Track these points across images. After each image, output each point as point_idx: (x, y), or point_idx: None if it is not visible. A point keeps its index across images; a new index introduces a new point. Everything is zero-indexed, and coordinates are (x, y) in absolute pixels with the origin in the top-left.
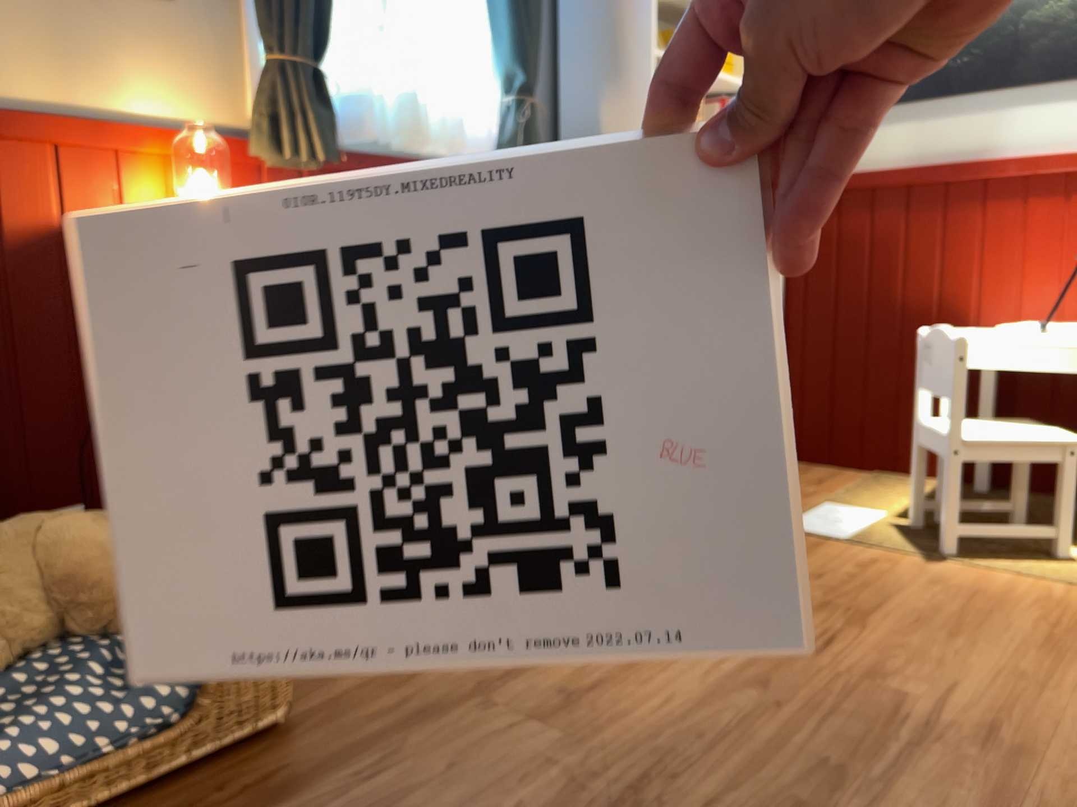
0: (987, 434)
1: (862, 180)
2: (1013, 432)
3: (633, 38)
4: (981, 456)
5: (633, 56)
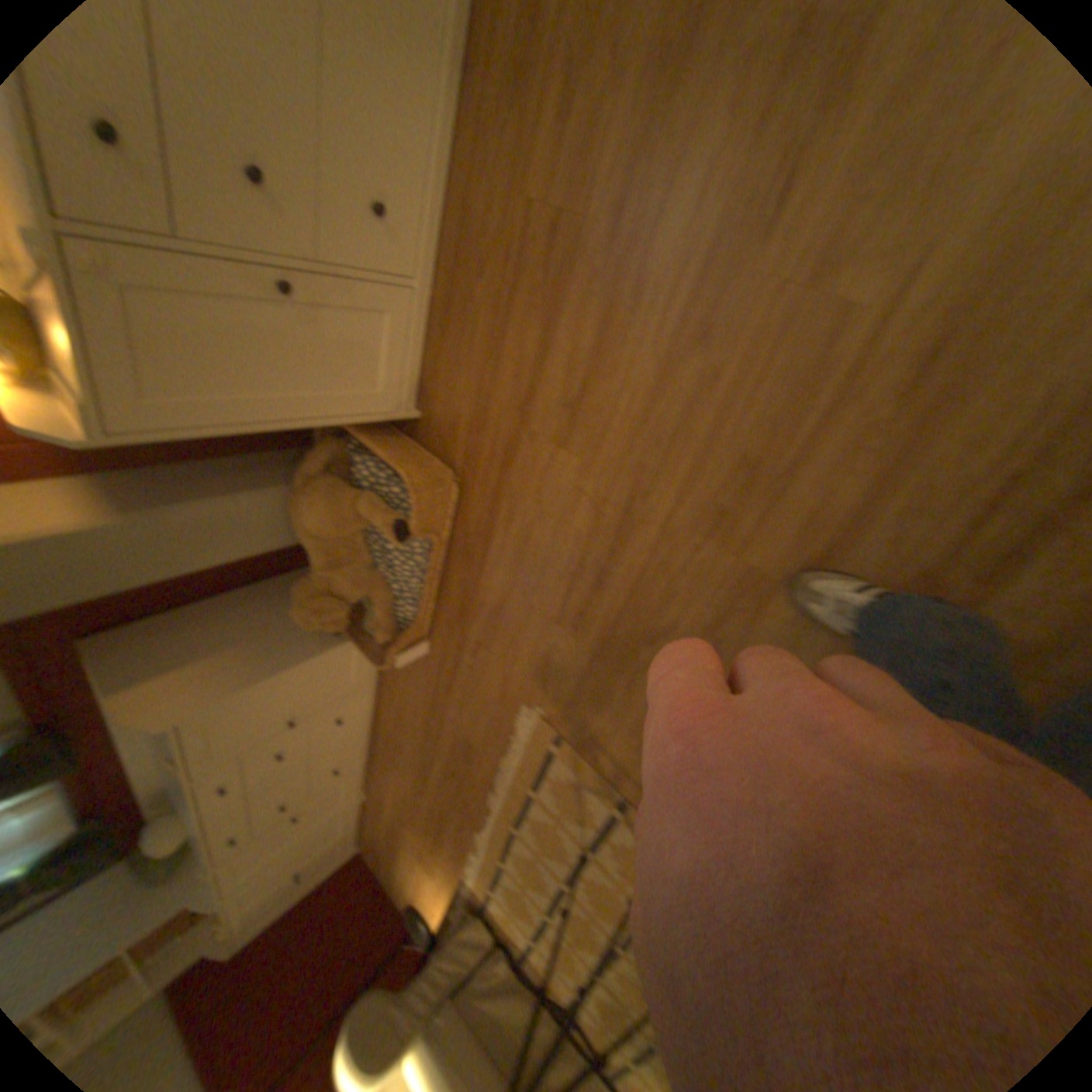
0: None
1: None
2: None
3: None
4: None
5: None
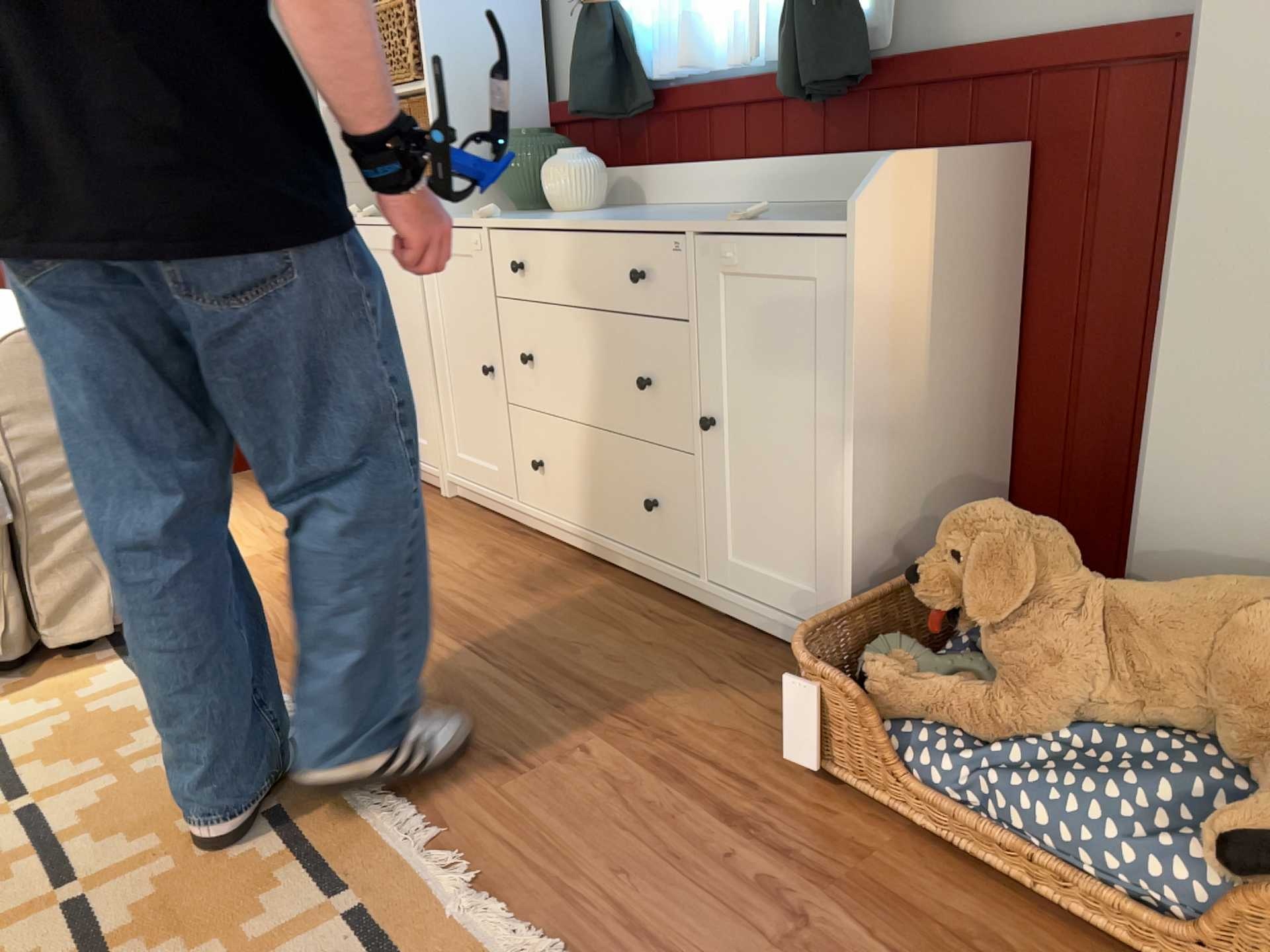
0: None
1: None
2: None
3: None
4: None
5: None
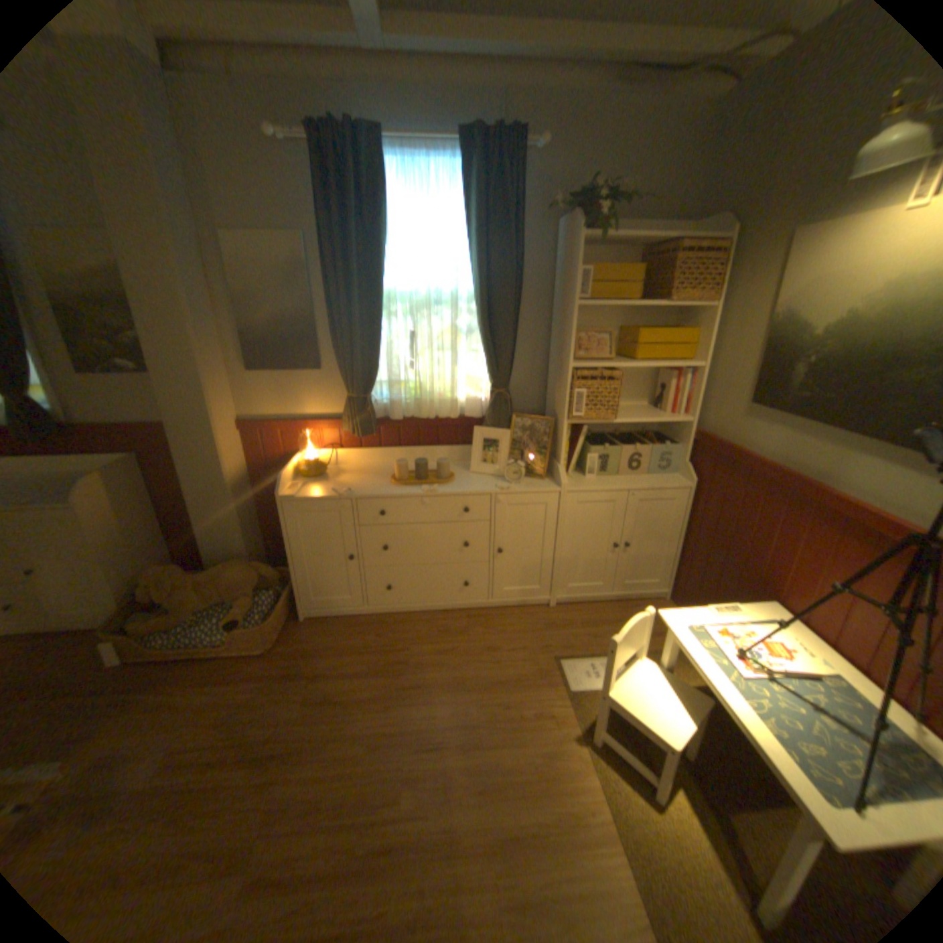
0: (635, 700)
1: (744, 458)
2: (656, 711)
3: (565, 354)
4: (618, 711)
5: (564, 365)
